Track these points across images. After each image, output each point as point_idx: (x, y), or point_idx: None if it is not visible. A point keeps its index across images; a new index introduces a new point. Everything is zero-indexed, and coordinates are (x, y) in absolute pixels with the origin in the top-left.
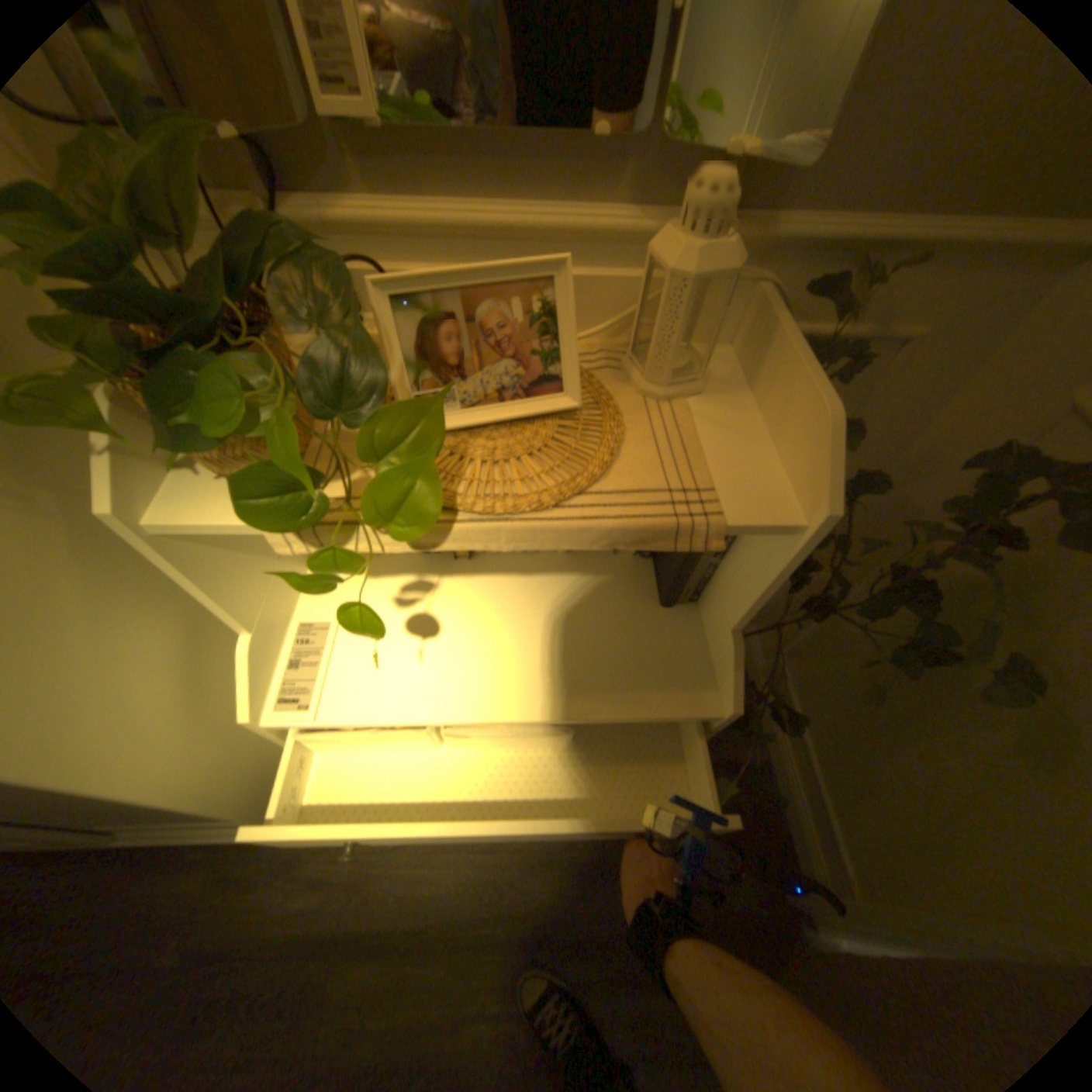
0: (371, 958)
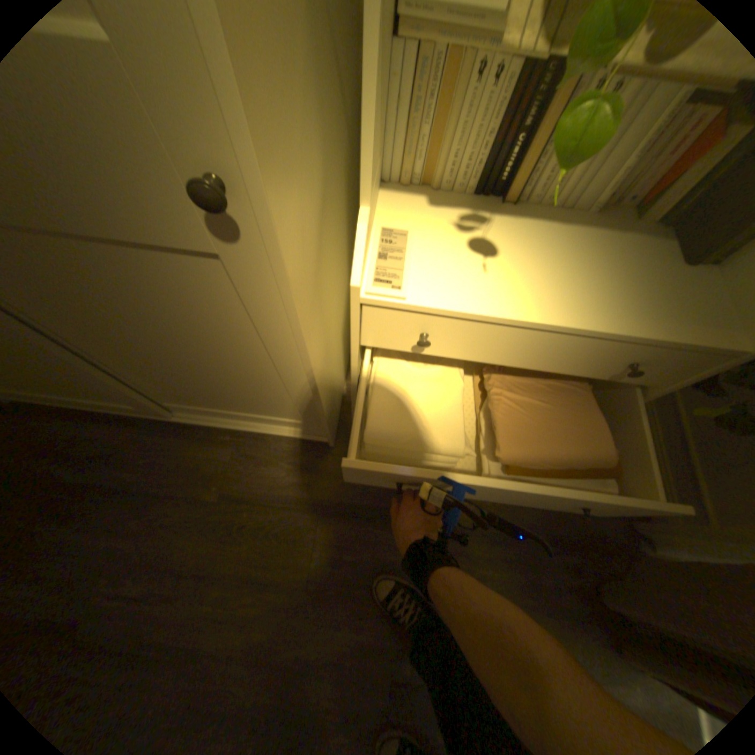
0: (346, 518)
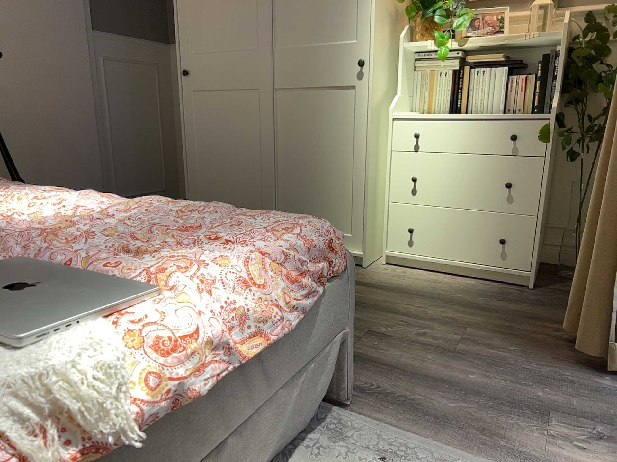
0: (367, 287)
